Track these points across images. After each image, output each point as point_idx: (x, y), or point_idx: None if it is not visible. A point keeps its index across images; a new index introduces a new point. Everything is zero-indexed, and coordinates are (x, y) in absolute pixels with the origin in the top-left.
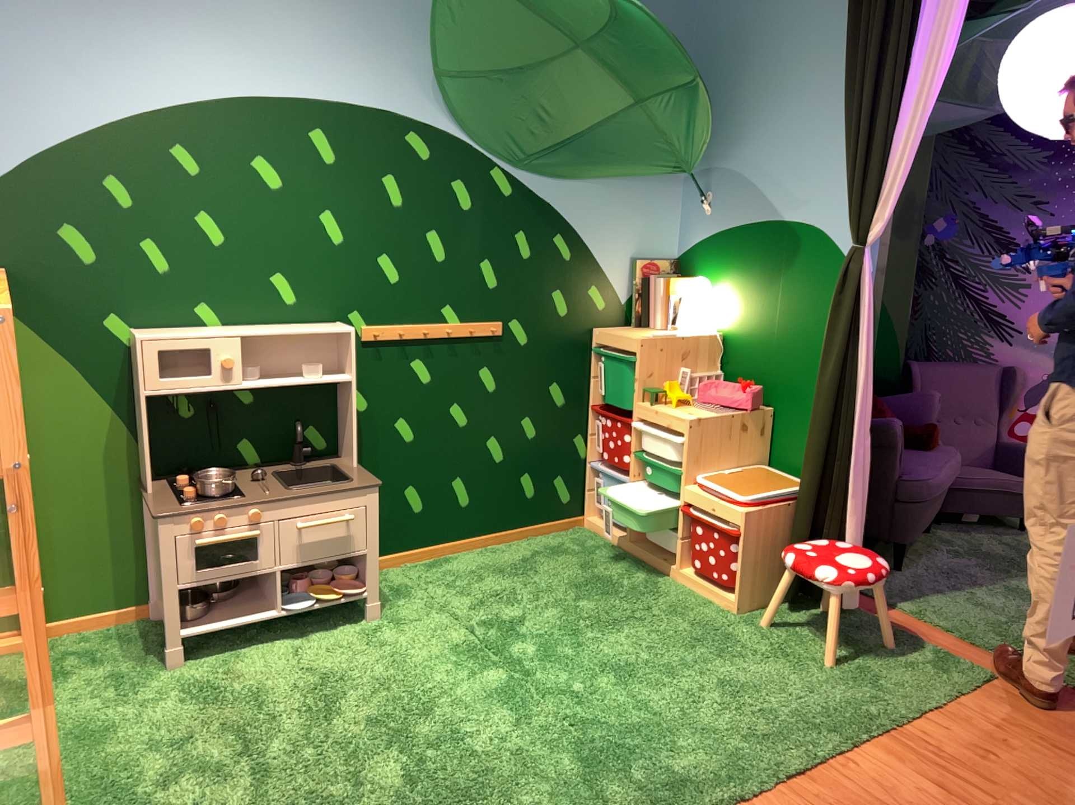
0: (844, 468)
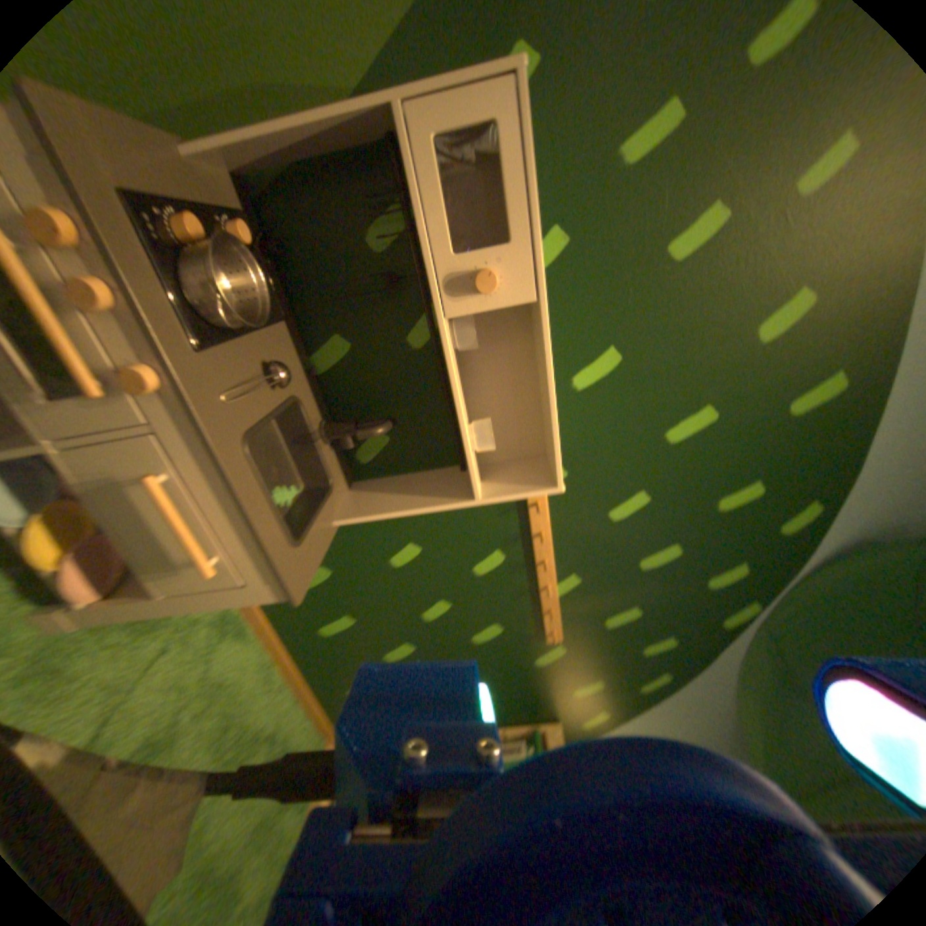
0: None
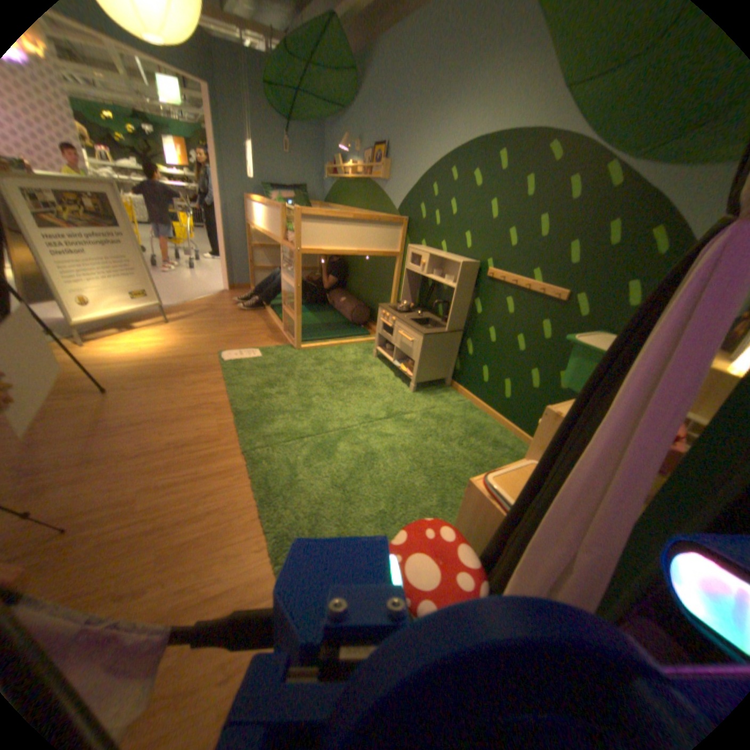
0: (516, 537)
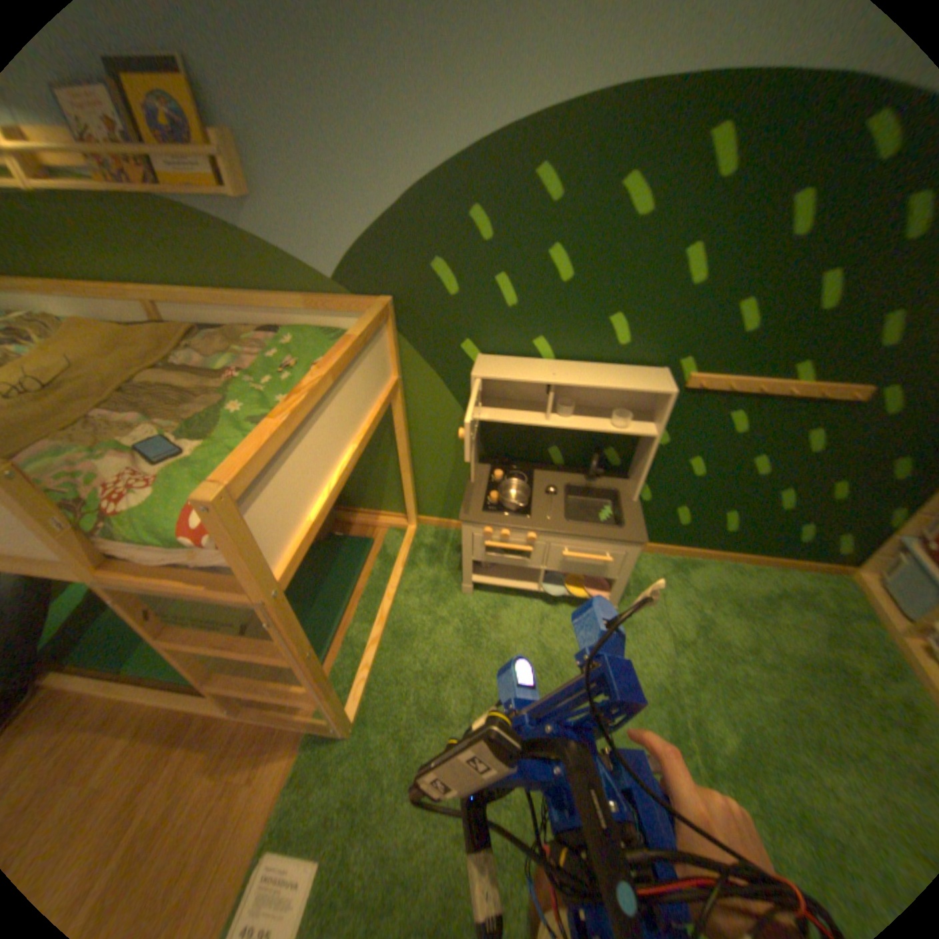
0: None
